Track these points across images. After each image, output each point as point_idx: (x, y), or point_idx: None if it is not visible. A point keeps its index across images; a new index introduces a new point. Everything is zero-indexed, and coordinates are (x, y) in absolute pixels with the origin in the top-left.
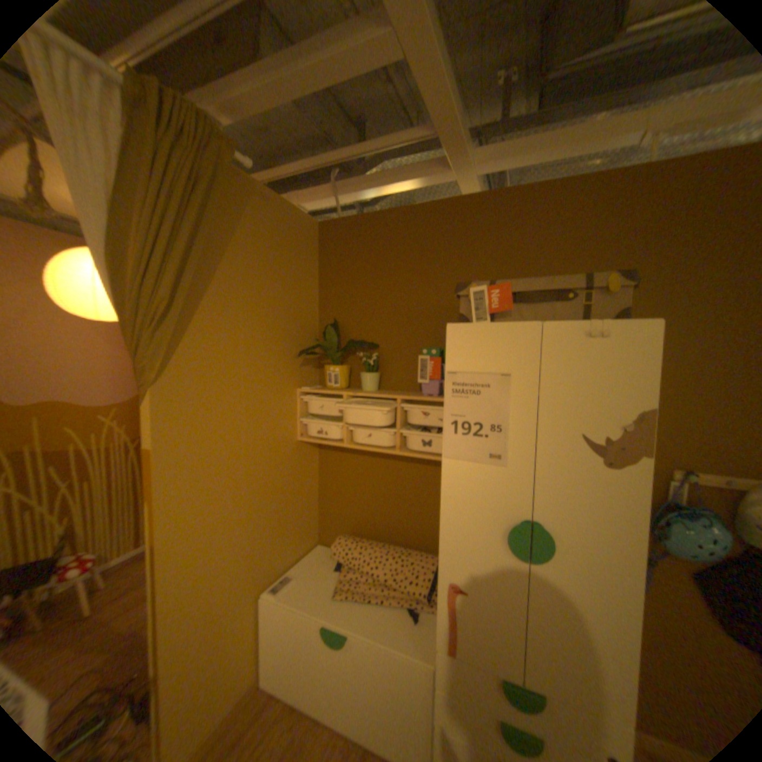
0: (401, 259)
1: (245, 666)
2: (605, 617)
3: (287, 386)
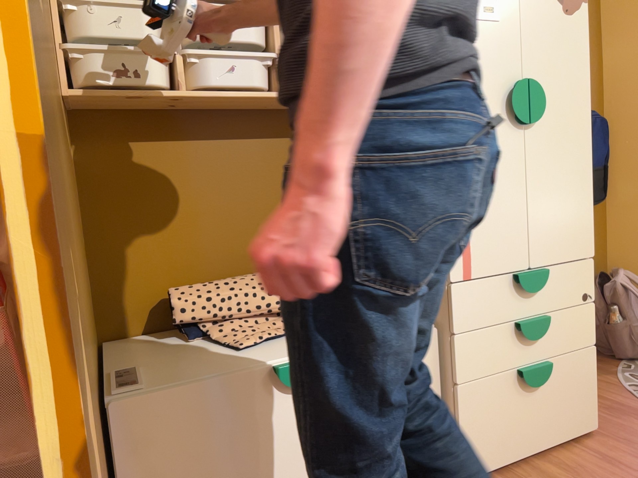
0: None
1: None
2: (573, 161)
3: None
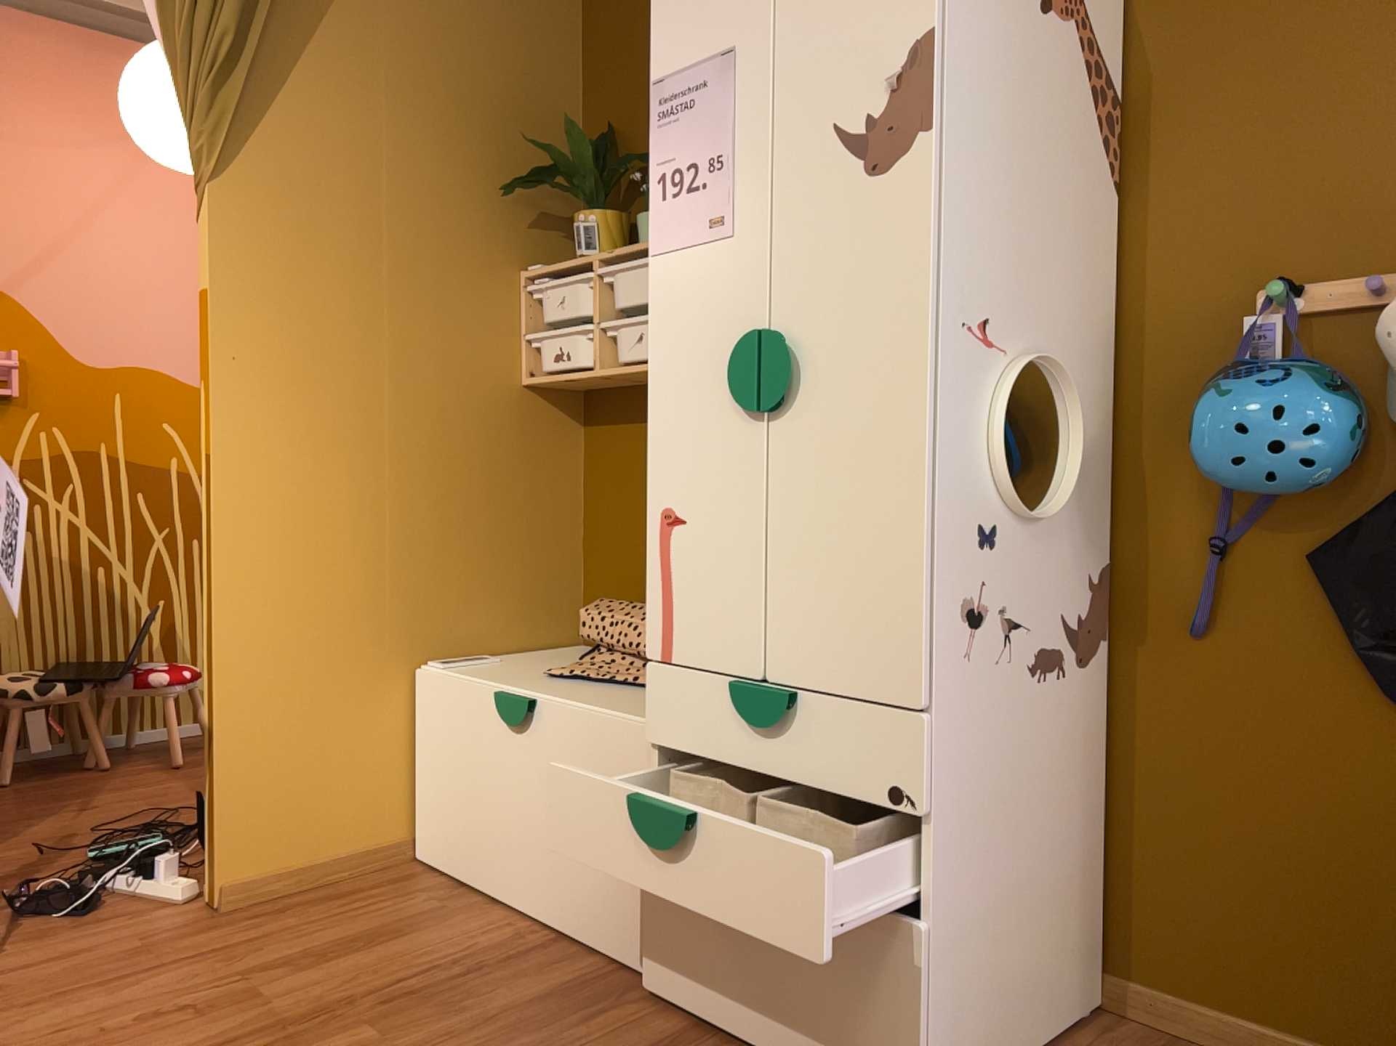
0: None
1: (384, 793)
2: (874, 486)
3: (496, 259)
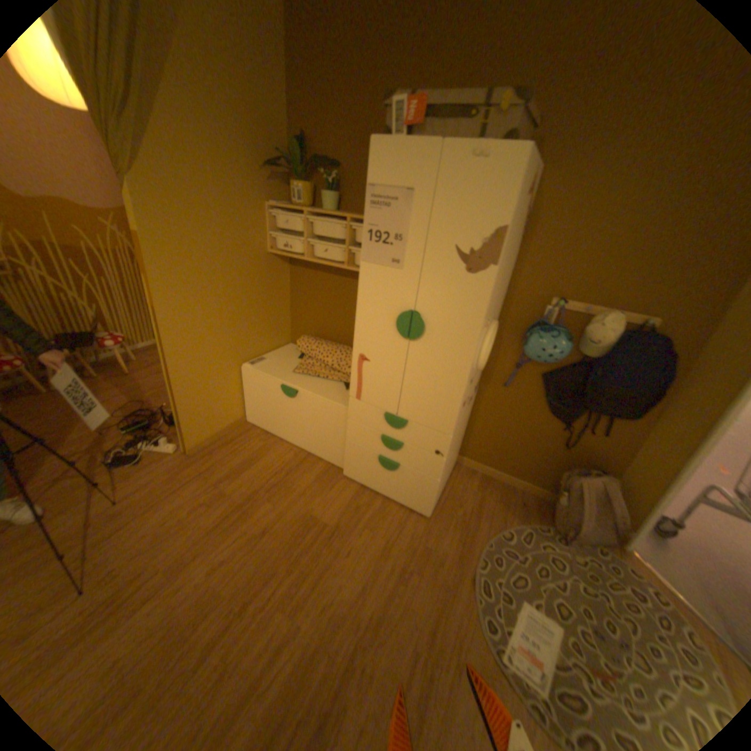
0: (364, 58)
1: (235, 406)
2: (446, 375)
3: (255, 198)
